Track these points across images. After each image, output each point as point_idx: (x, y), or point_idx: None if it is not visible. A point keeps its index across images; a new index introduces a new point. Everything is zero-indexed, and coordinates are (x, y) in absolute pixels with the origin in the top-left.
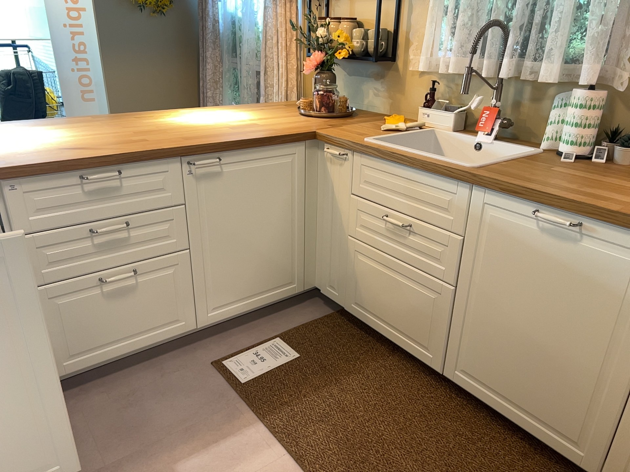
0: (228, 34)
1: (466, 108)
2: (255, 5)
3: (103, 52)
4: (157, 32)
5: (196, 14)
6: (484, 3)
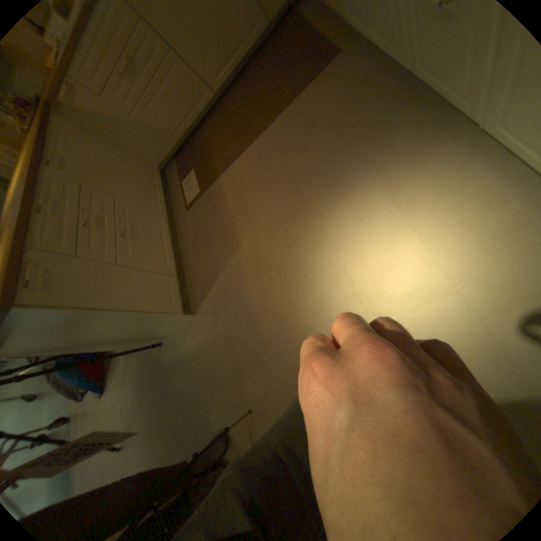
0: None
1: None
2: None
3: None
4: None
5: None
6: None
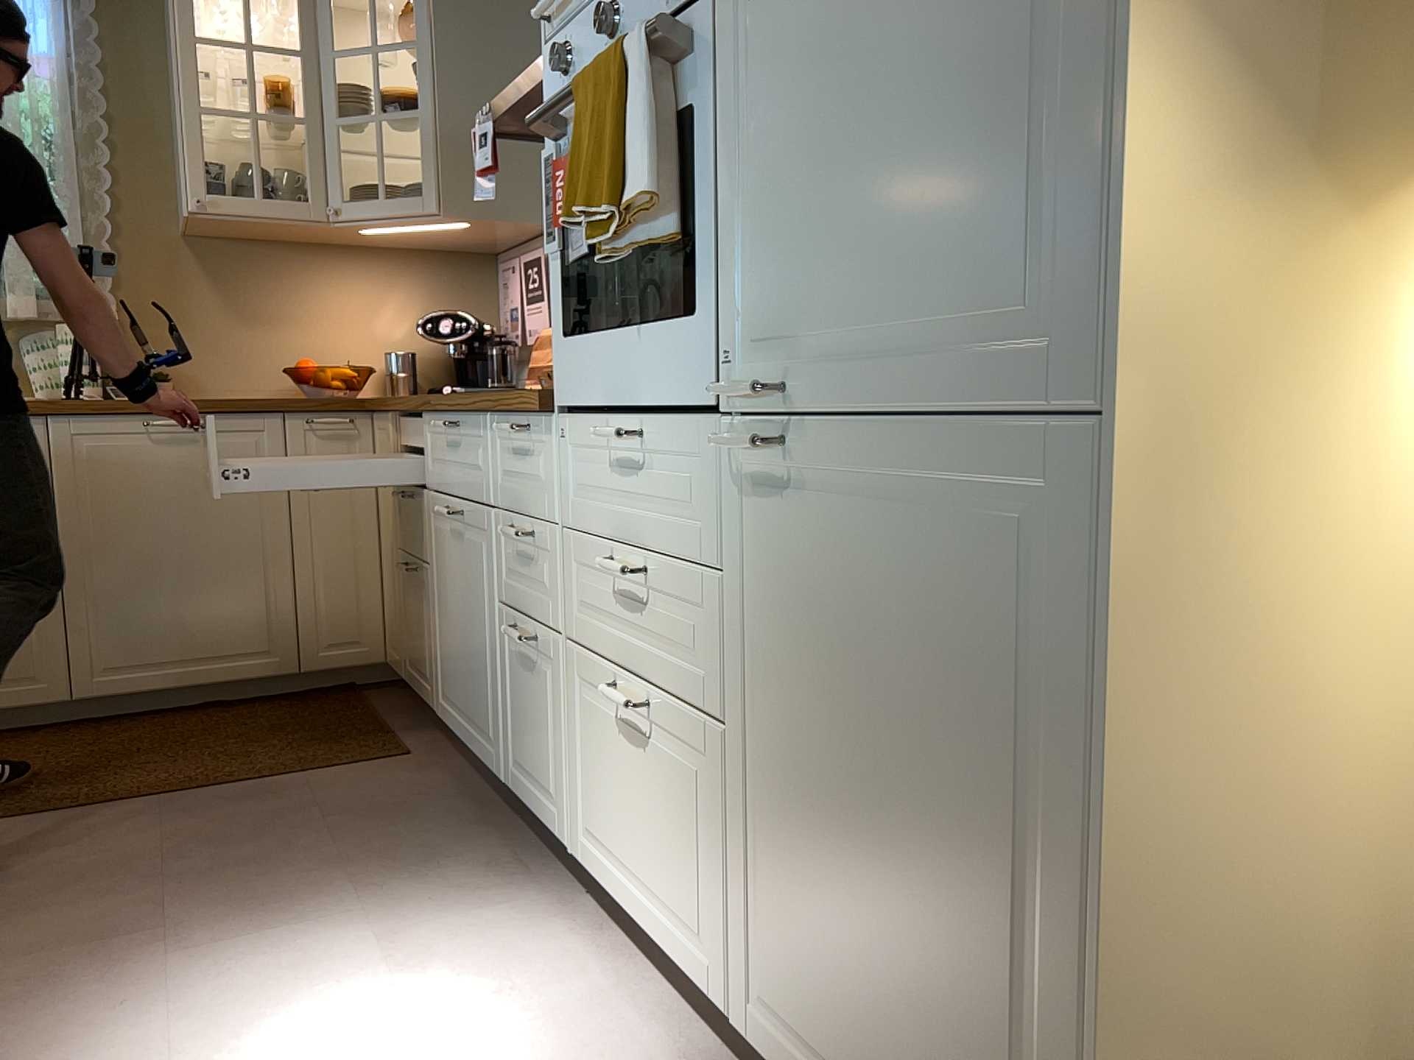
0: None
1: None
2: None
3: None
4: None
5: None
6: None
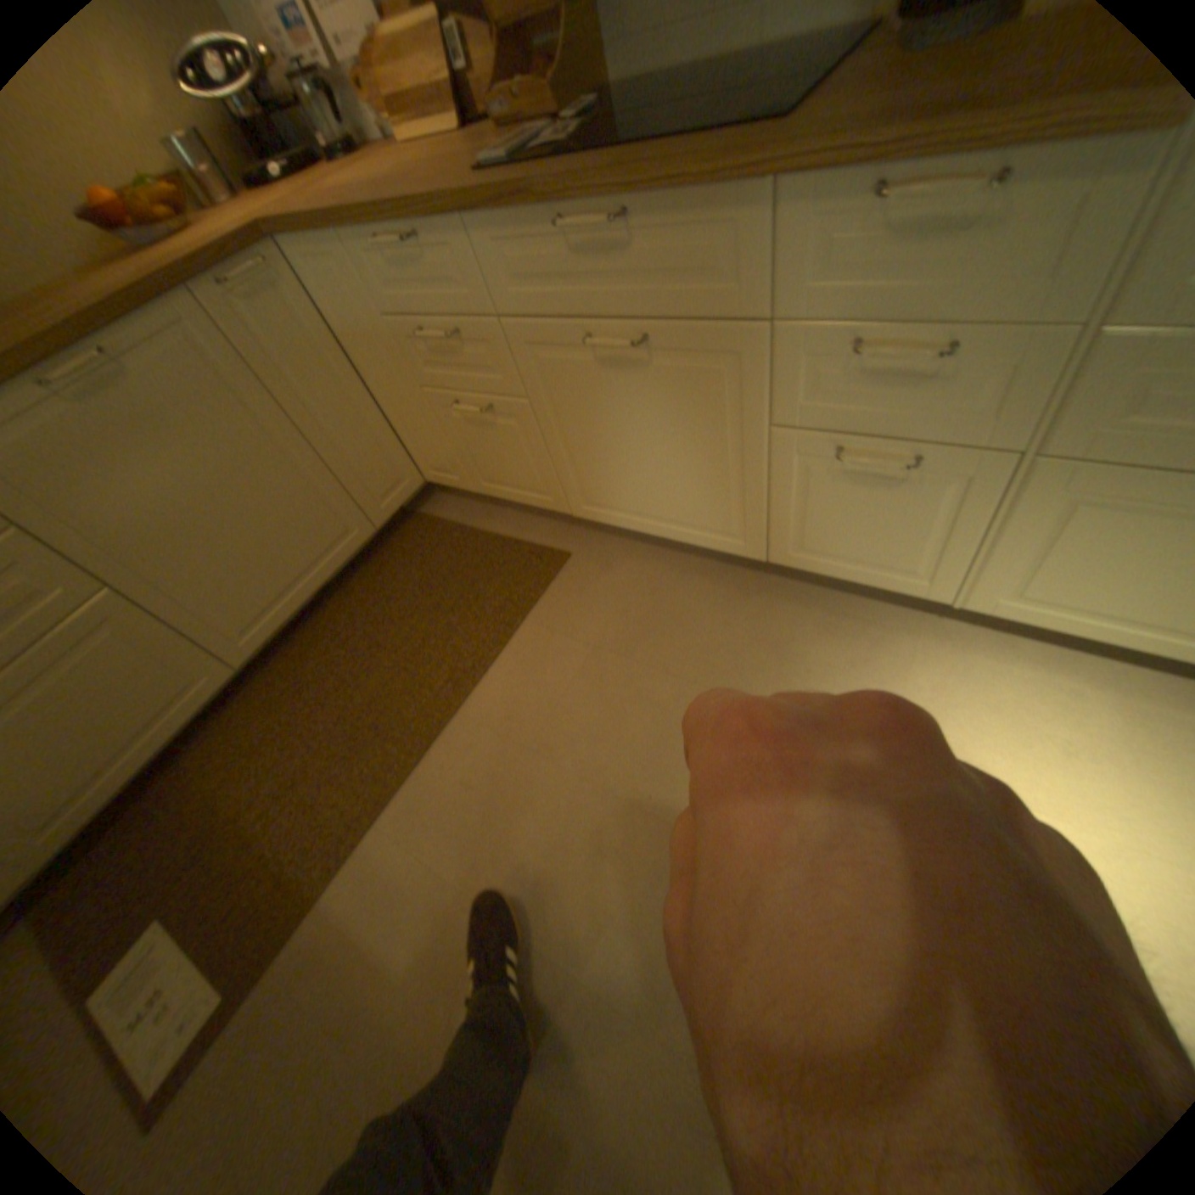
0: None
1: None
2: None
3: None
4: None
5: None
6: None
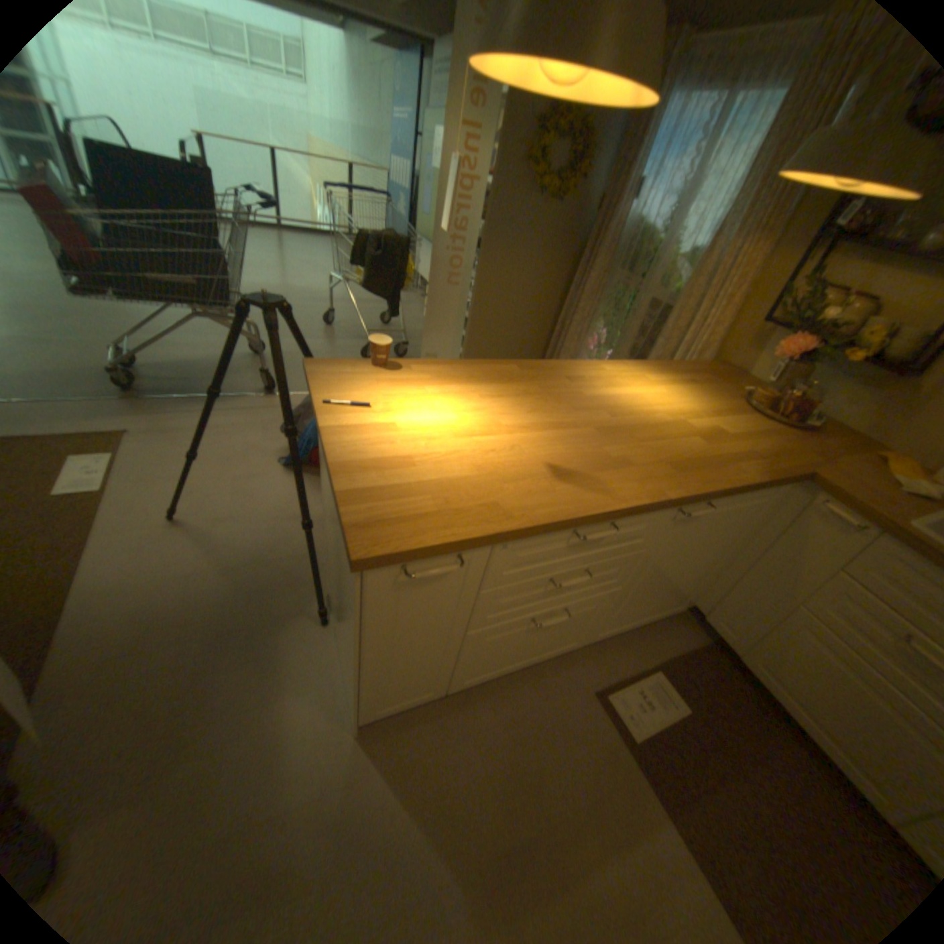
0: (633, 243)
1: None
2: (691, 218)
3: (485, 236)
4: (545, 220)
5: (593, 203)
6: None
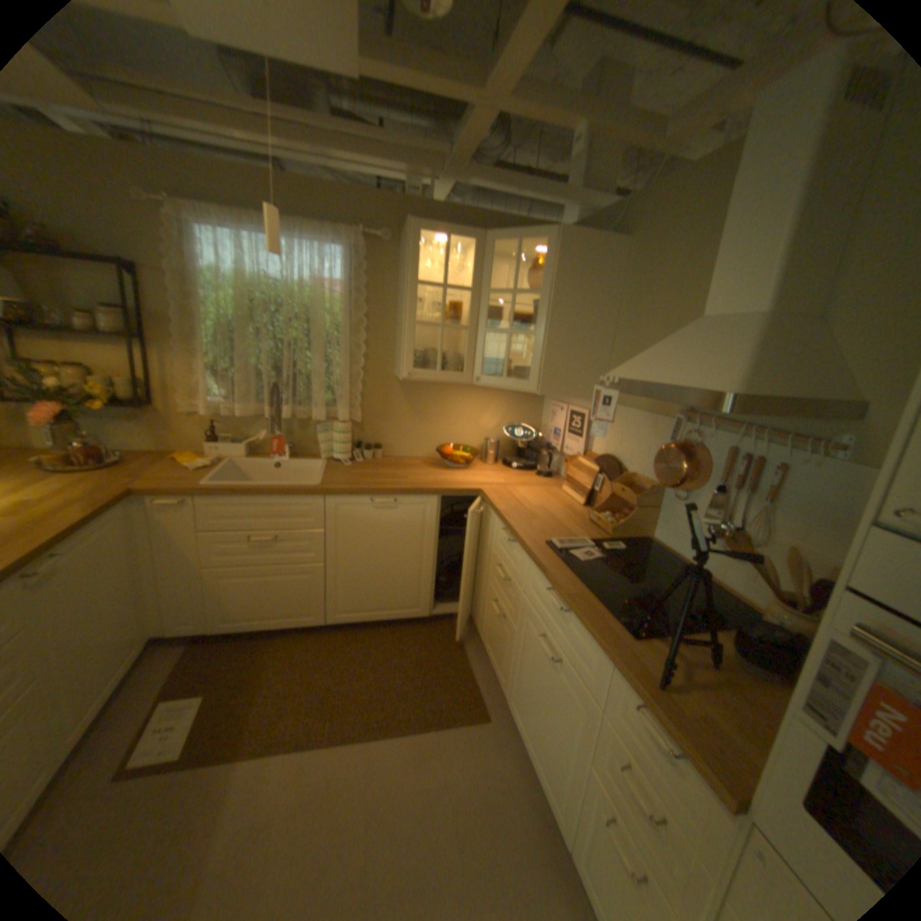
0: None
1: (256, 440)
2: None
3: None
4: None
5: None
6: (255, 368)
